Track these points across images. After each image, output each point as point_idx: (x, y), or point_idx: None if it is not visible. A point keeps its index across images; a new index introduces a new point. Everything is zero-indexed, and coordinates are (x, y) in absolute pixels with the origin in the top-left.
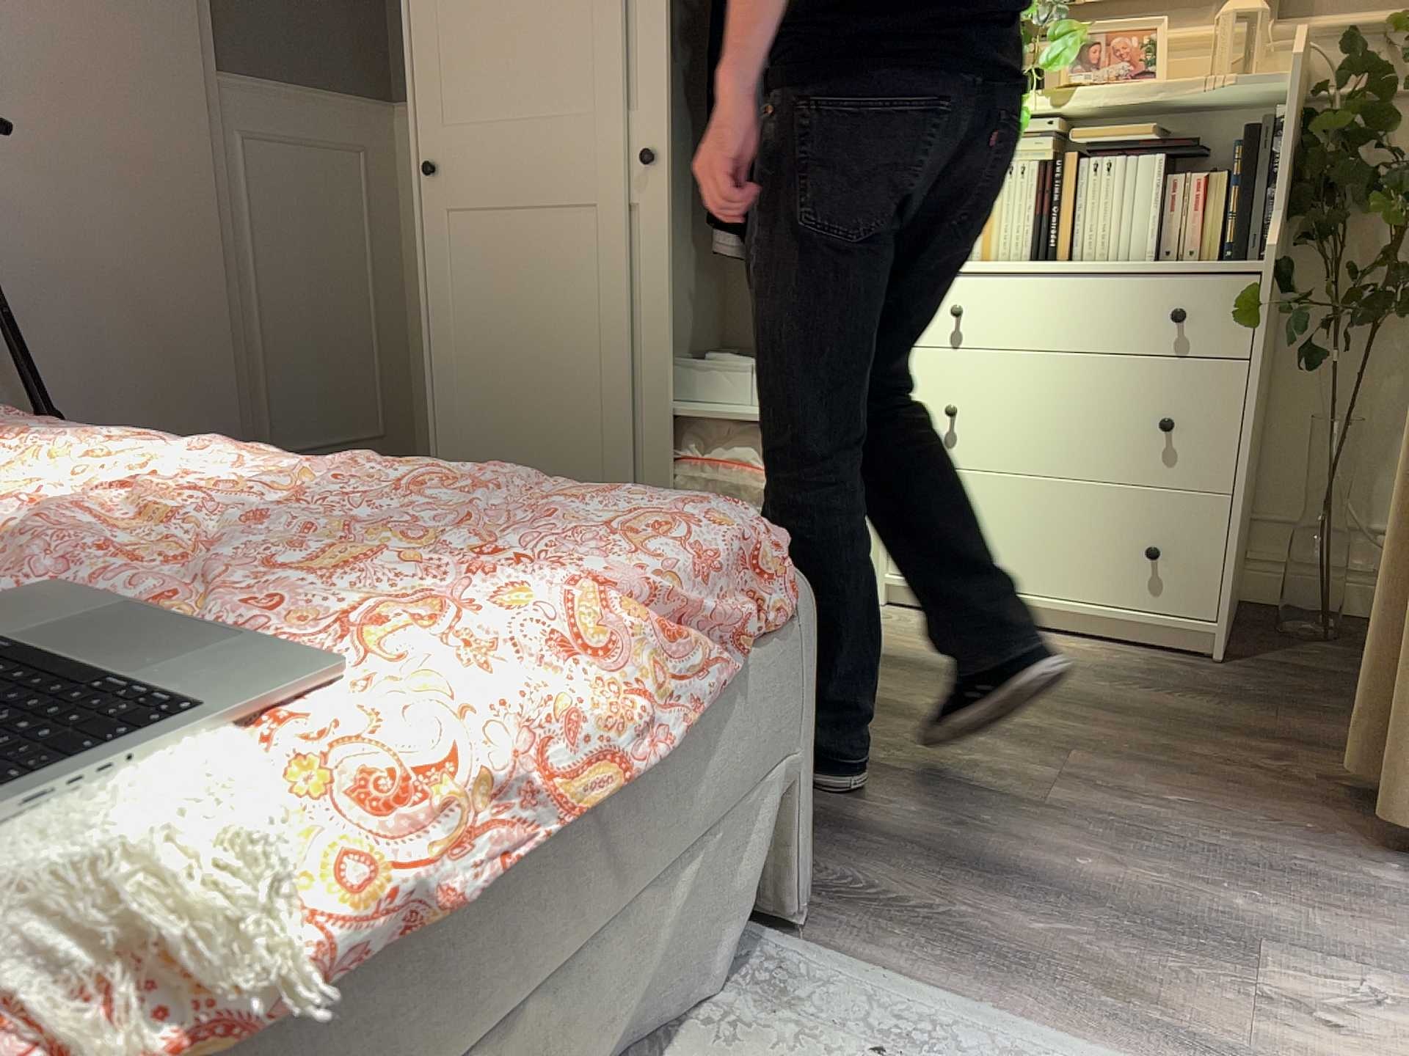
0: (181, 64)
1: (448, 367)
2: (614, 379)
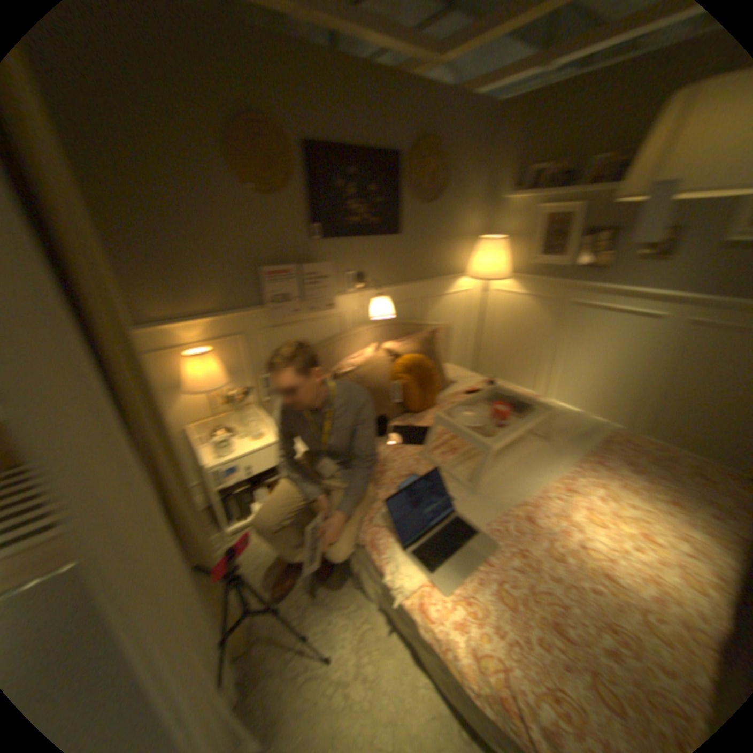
0: None
1: None
2: None
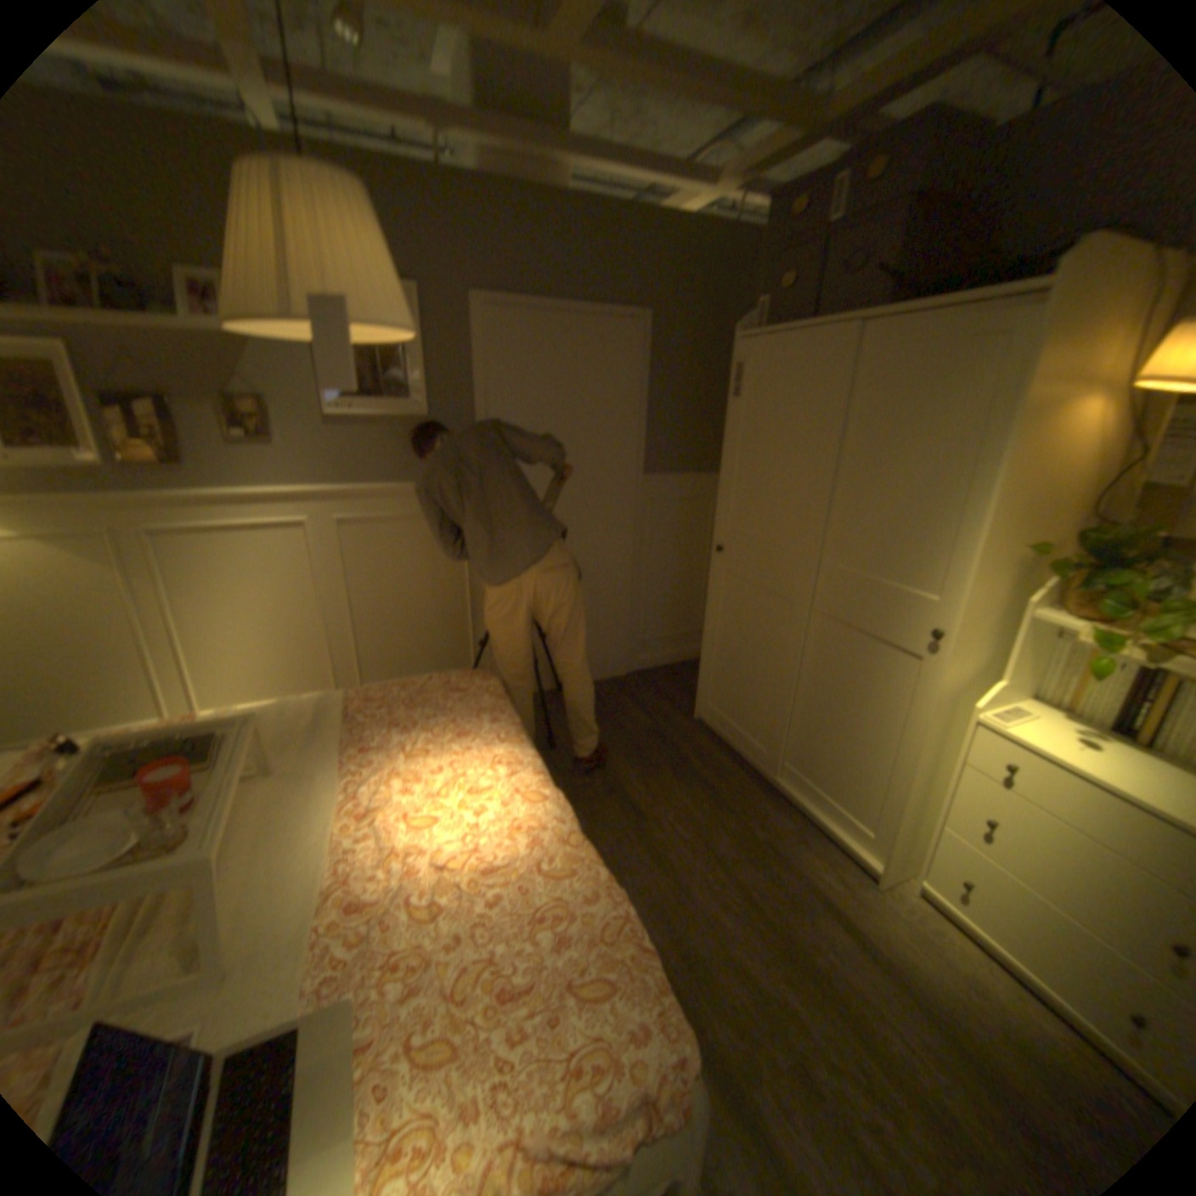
0: (624, 475)
1: (712, 642)
2: (784, 693)
